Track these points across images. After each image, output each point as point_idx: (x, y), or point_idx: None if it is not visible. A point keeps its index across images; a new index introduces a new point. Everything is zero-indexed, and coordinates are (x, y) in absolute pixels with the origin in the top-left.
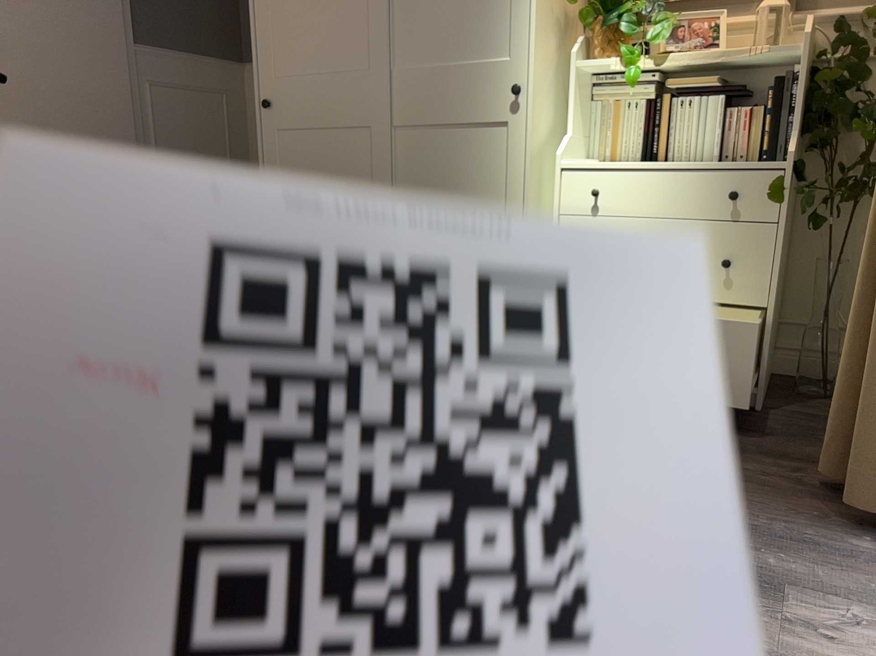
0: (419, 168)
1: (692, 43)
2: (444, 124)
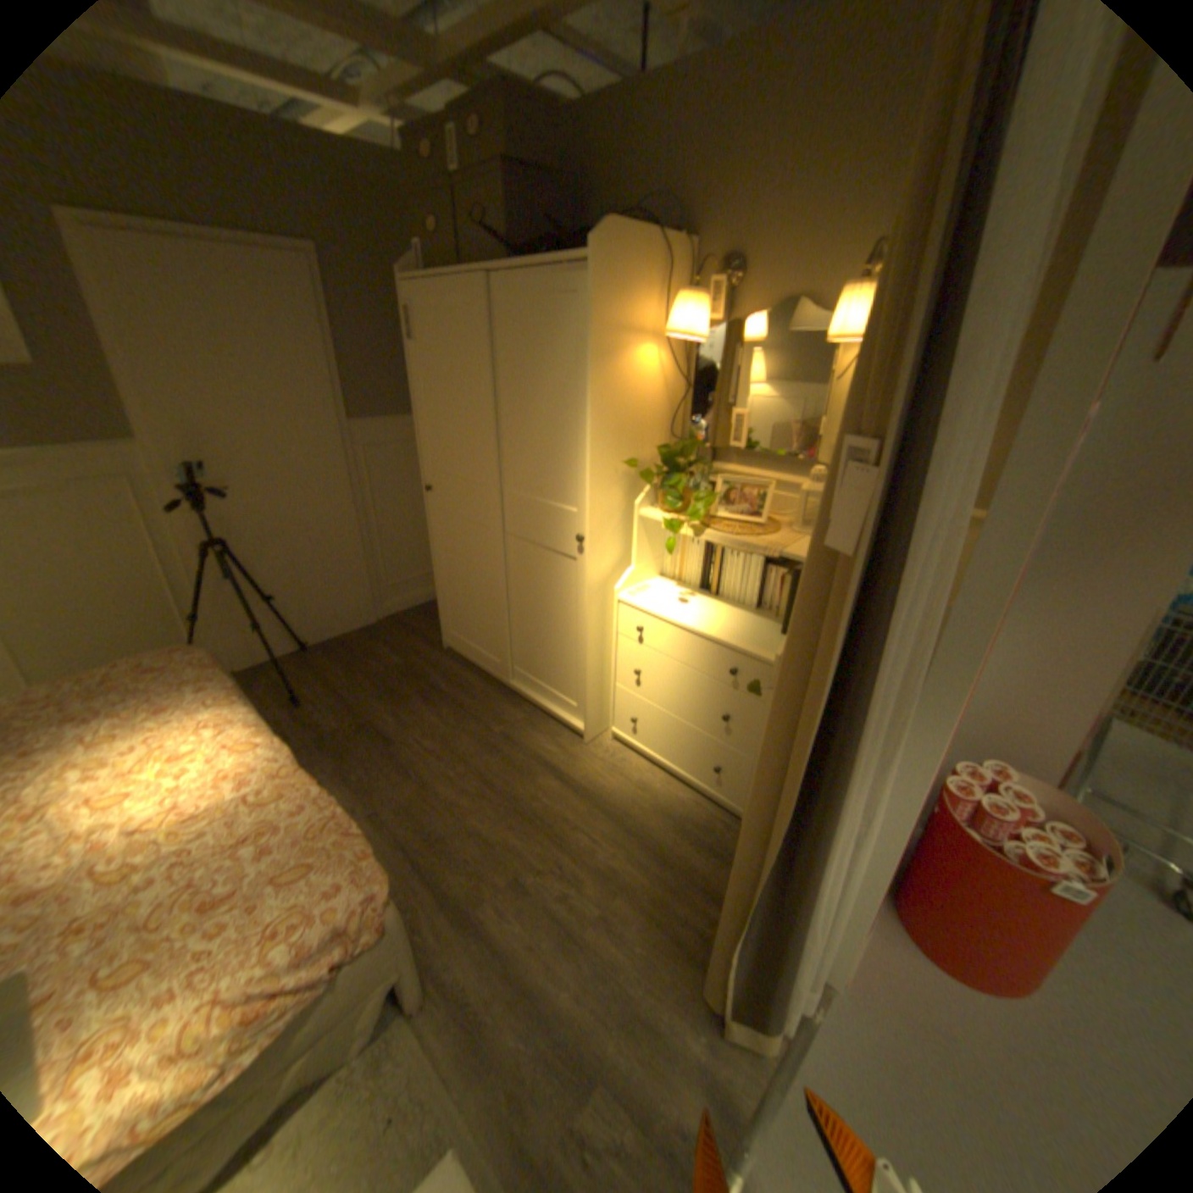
0: (523, 569)
1: (740, 508)
2: (537, 544)
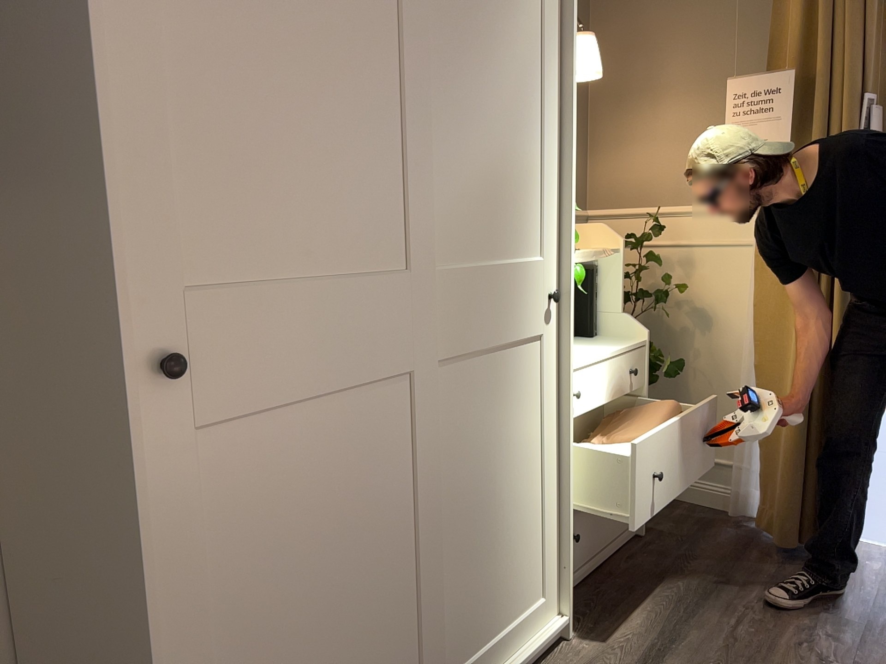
0: (463, 412)
1: None
2: (488, 345)
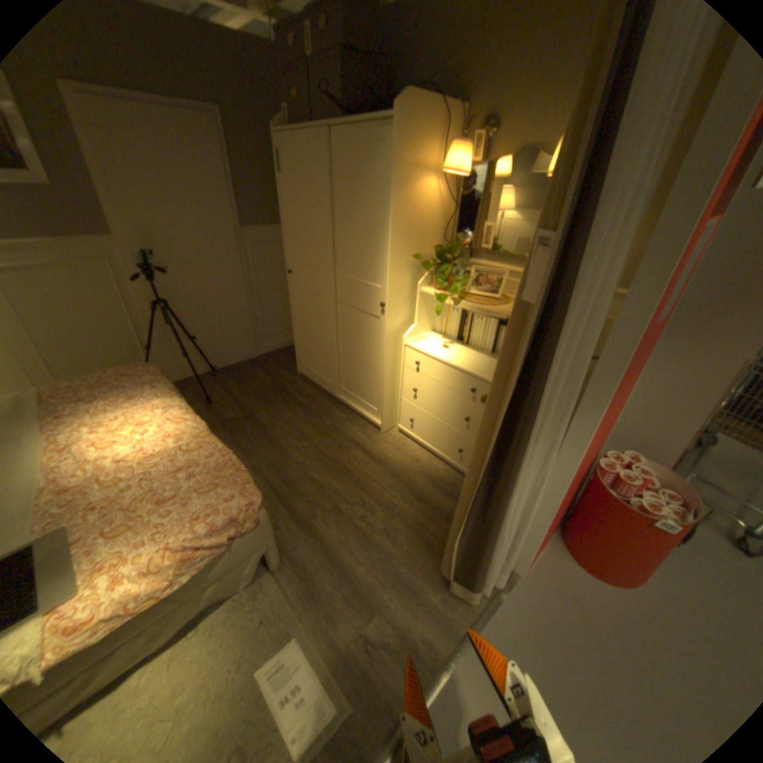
0: (347, 324)
1: (485, 288)
2: (356, 308)
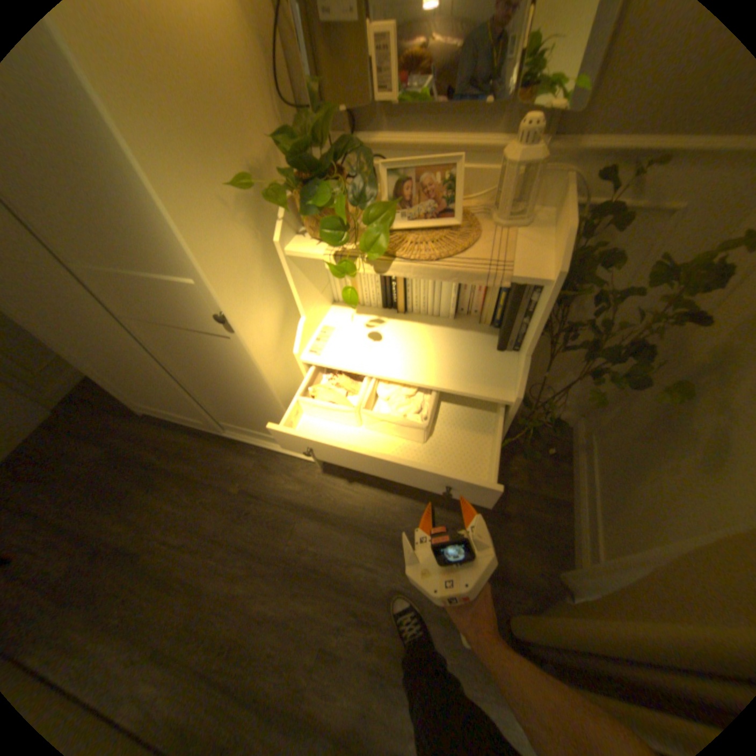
0: (169, 349)
1: (422, 209)
2: (167, 324)
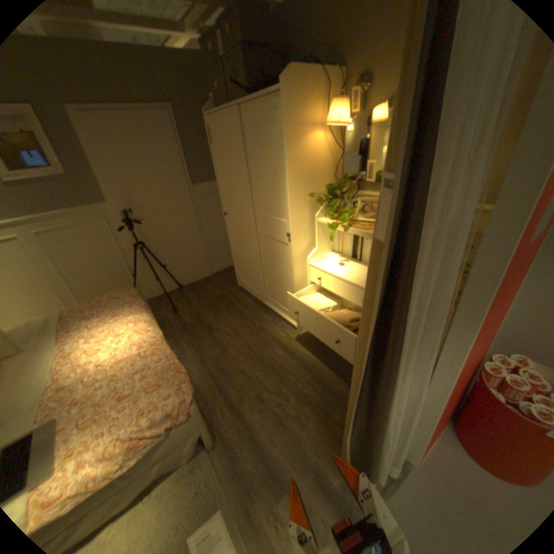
0: (267, 249)
1: (370, 215)
2: (271, 237)
